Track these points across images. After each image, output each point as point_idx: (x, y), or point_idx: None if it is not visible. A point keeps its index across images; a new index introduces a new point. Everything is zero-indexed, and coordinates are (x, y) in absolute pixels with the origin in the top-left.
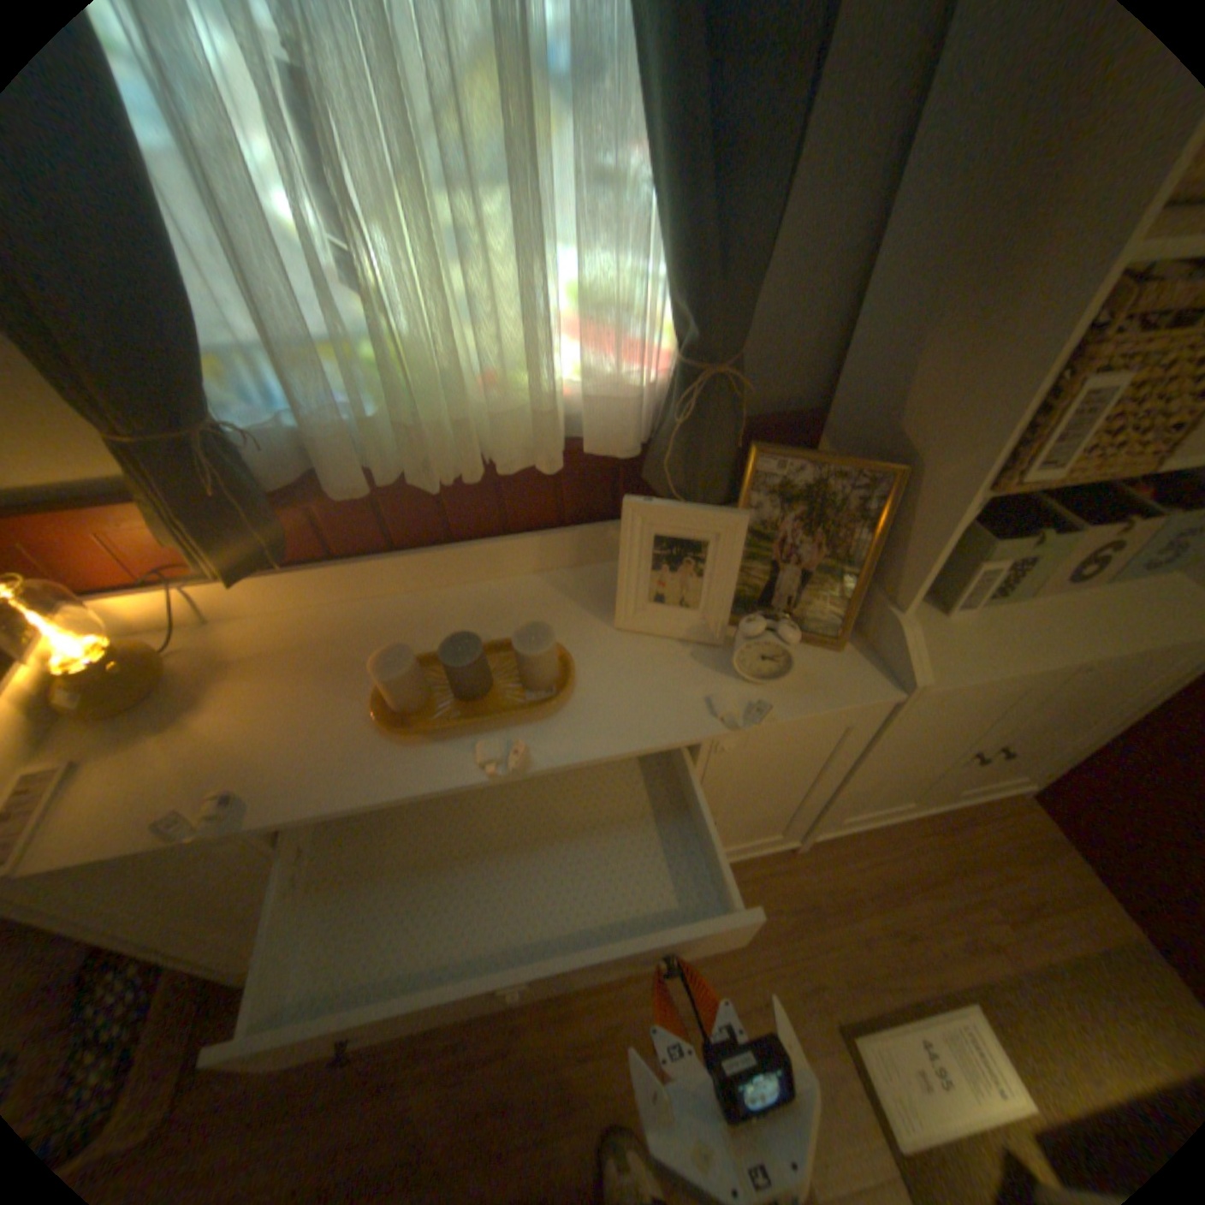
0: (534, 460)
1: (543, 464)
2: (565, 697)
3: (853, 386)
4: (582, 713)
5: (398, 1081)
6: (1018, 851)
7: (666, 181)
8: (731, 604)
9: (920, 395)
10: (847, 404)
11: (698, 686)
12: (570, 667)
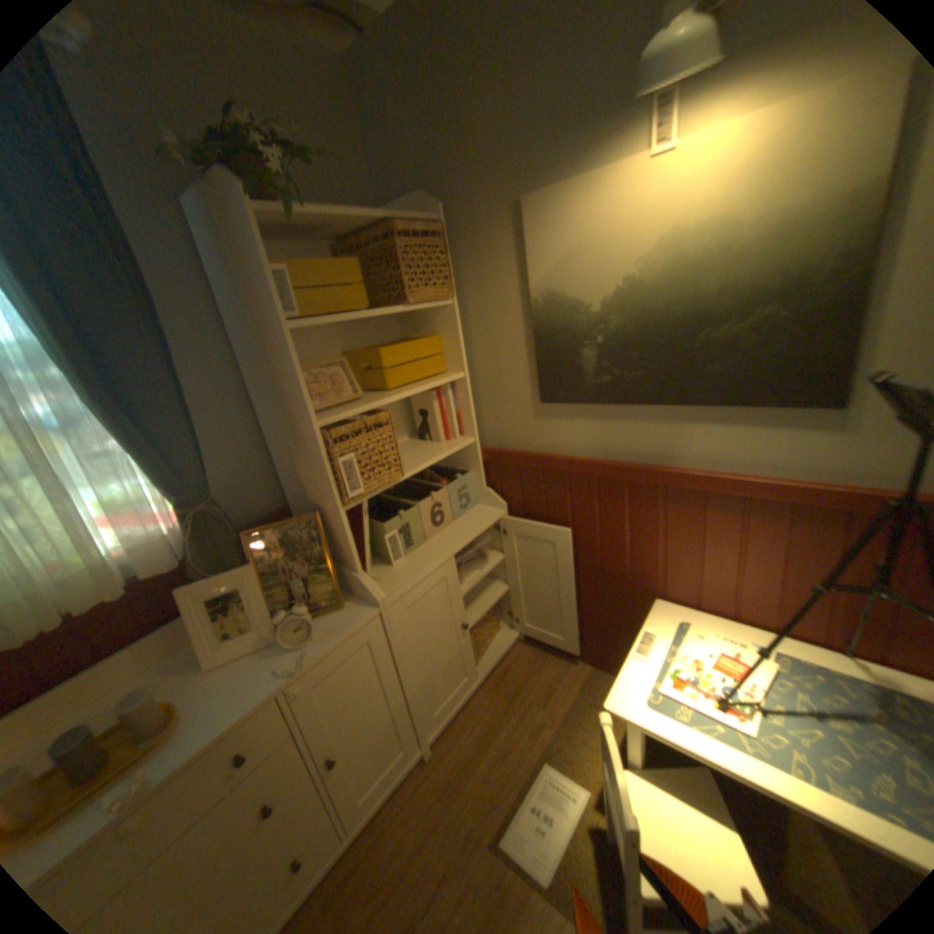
0: (100, 598)
1: (107, 597)
2: (170, 728)
3: (289, 491)
4: (188, 731)
5: None
6: (530, 668)
7: (127, 451)
8: (267, 615)
9: (306, 484)
10: (291, 499)
11: (266, 670)
12: (172, 711)
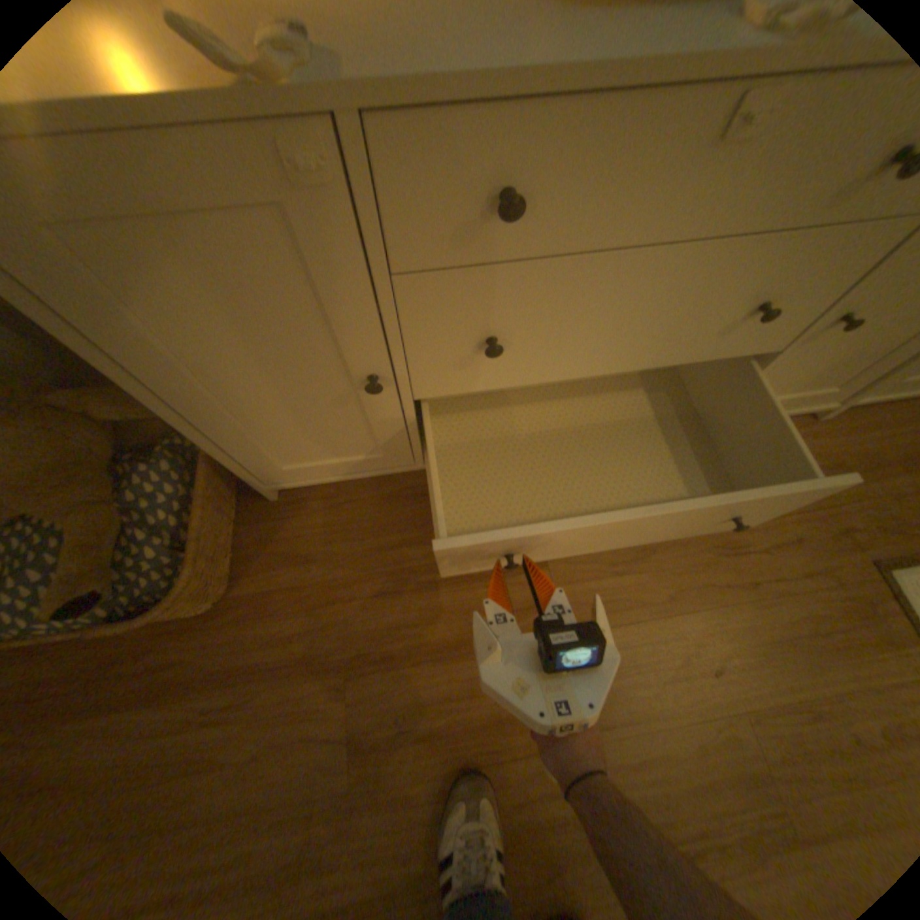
0: None
1: None
2: None
3: None
4: None
5: (443, 579)
6: None
7: None
8: None
9: None
10: None
11: None
12: None
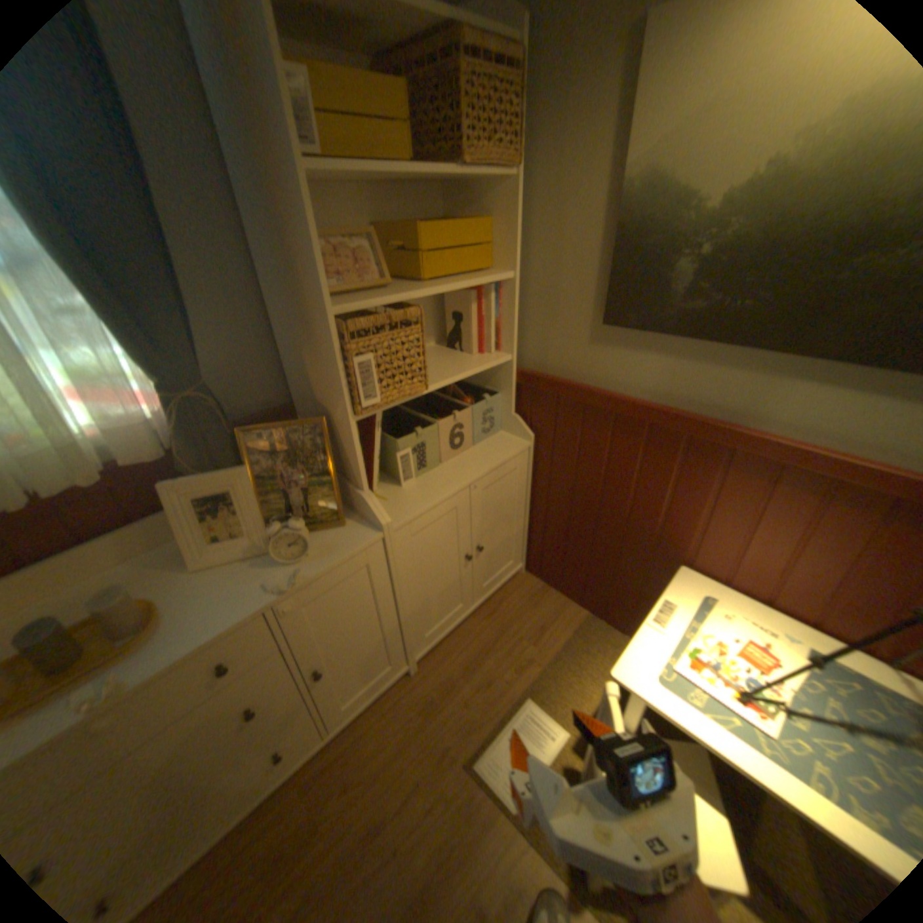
0: (72, 480)
1: (80, 480)
2: (148, 629)
3: (294, 386)
4: (167, 633)
5: None
6: (525, 603)
7: (96, 309)
8: (259, 523)
9: (313, 382)
10: (296, 396)
11: (255, 580)
12: (152, 609)
